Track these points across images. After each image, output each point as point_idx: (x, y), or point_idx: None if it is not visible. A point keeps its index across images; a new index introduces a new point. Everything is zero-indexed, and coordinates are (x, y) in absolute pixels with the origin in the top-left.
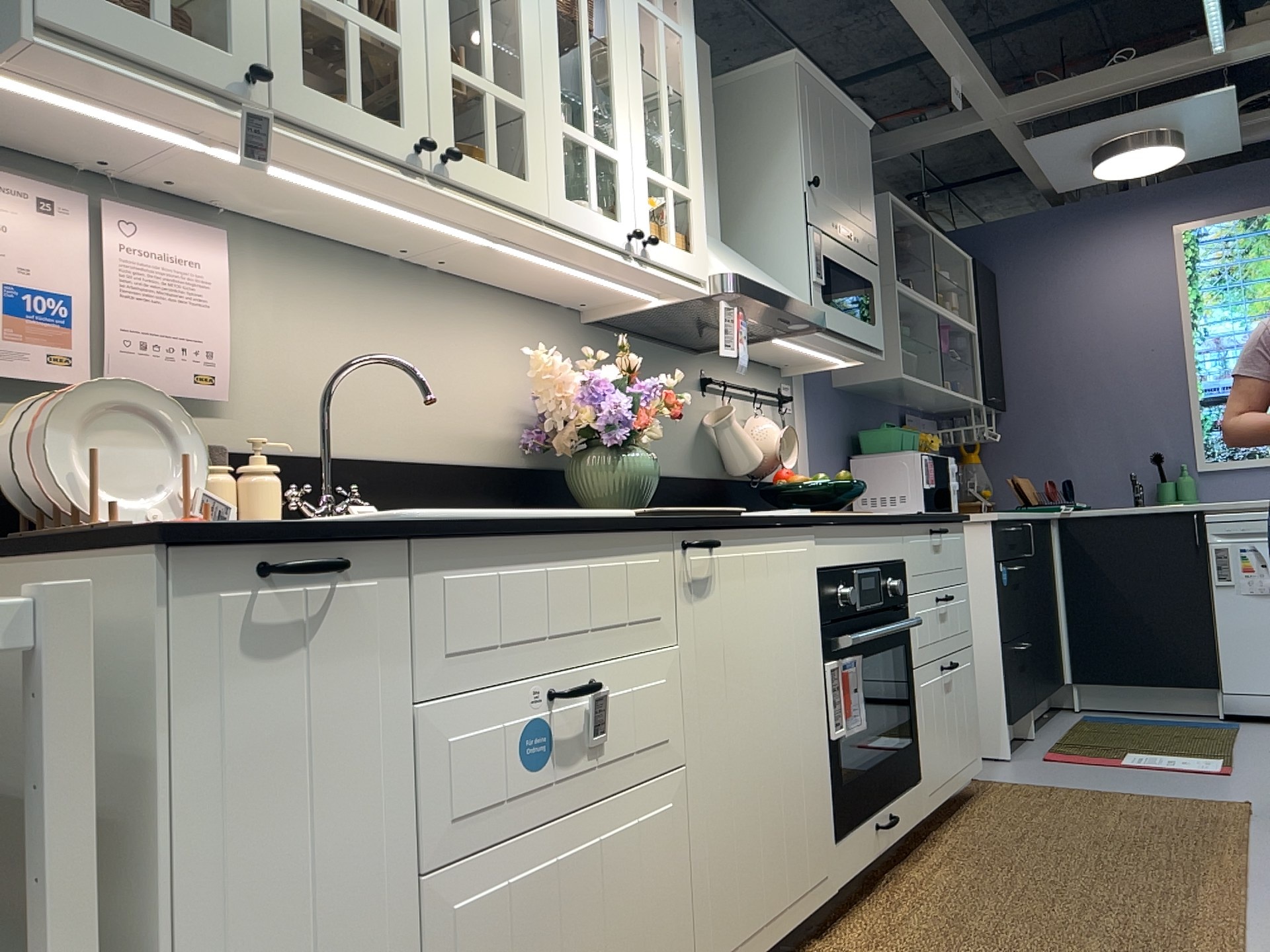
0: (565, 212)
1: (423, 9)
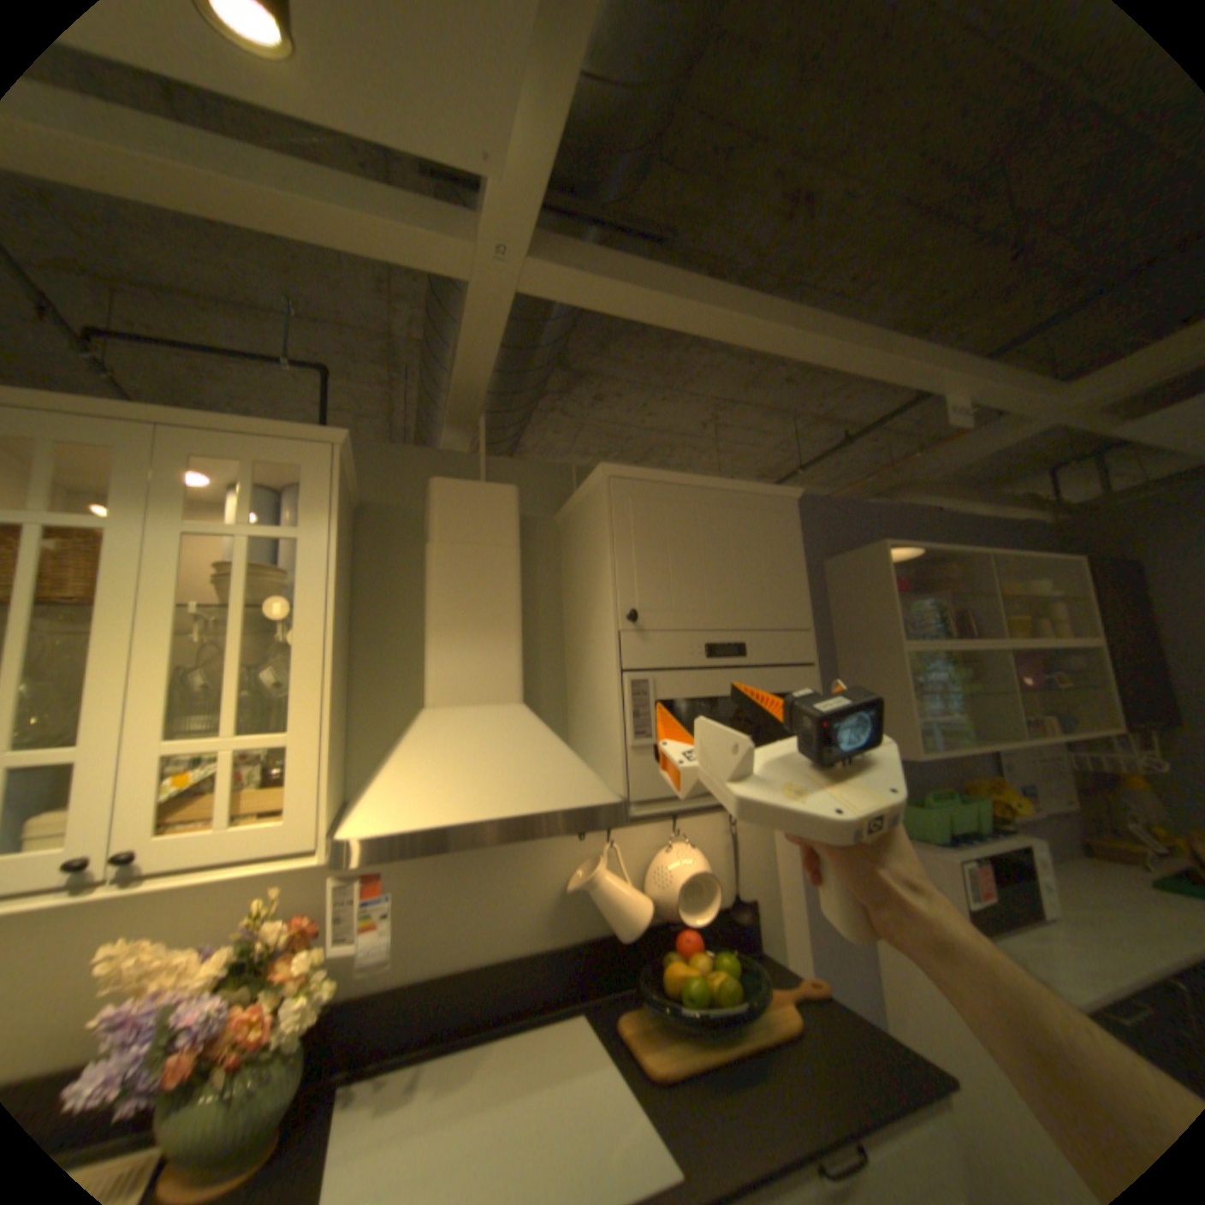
0: None
1: None
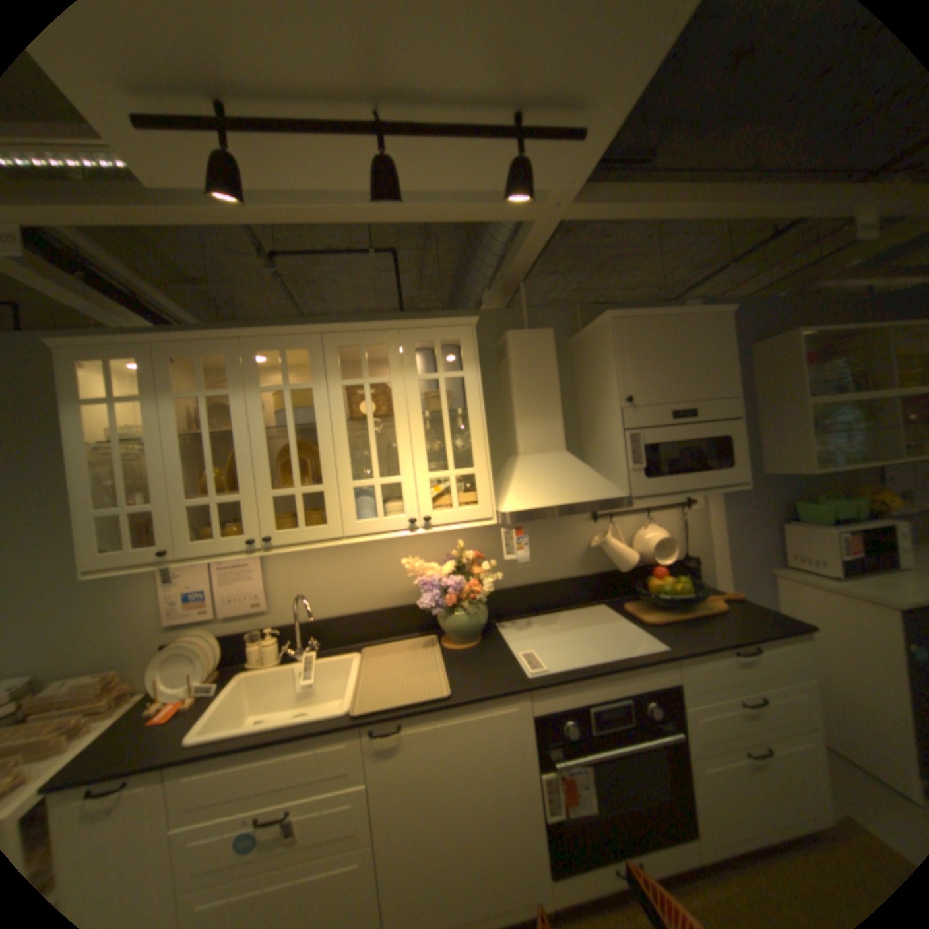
0: (357, 529)
1: (253, 475)
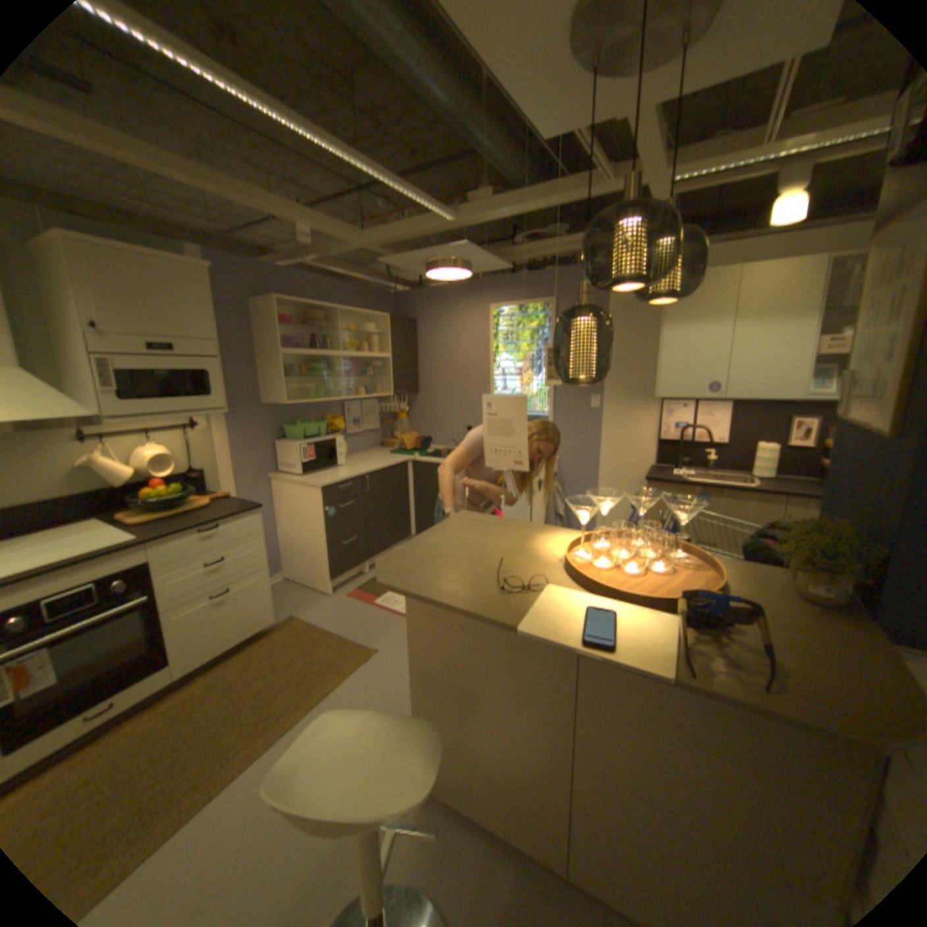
0: None
1: None
